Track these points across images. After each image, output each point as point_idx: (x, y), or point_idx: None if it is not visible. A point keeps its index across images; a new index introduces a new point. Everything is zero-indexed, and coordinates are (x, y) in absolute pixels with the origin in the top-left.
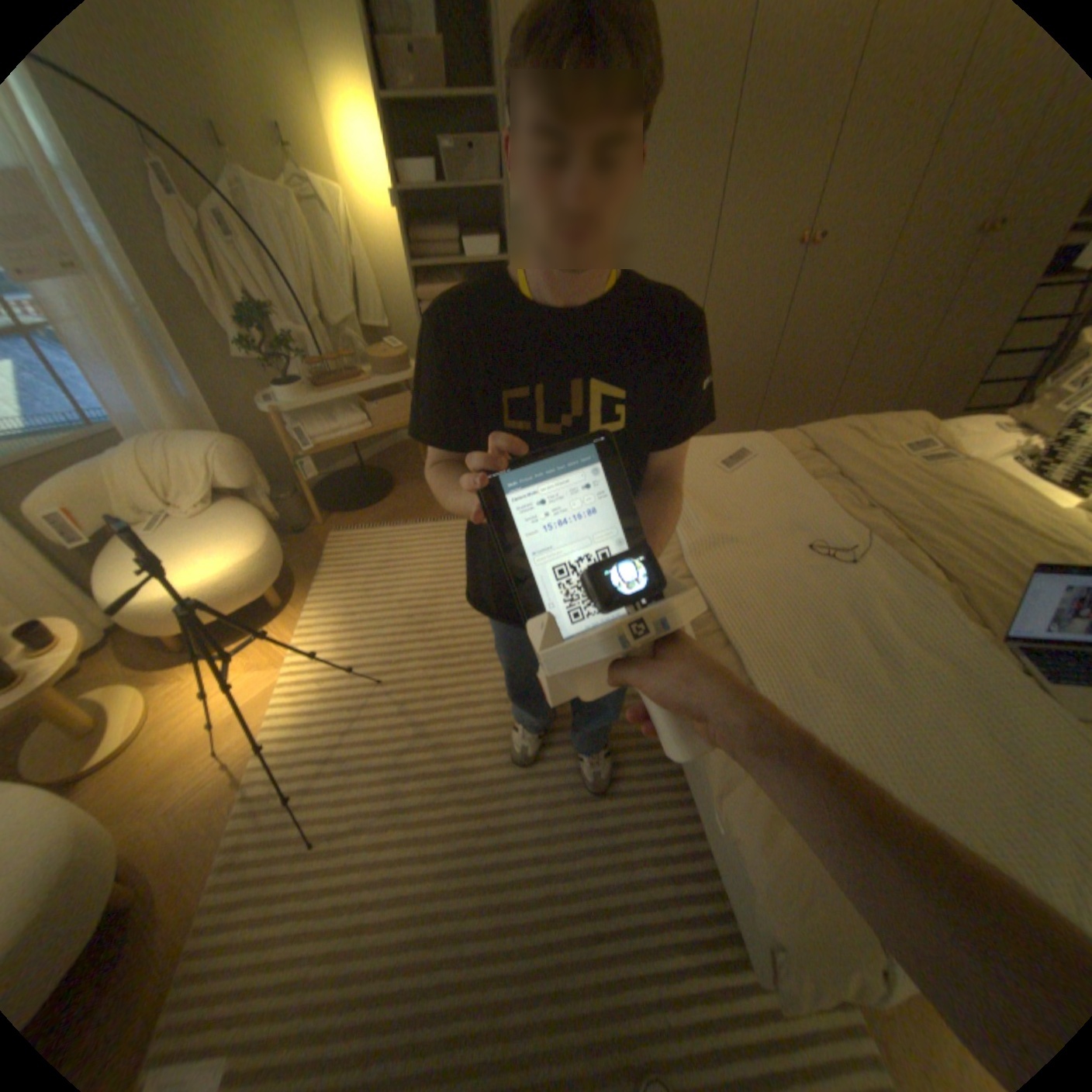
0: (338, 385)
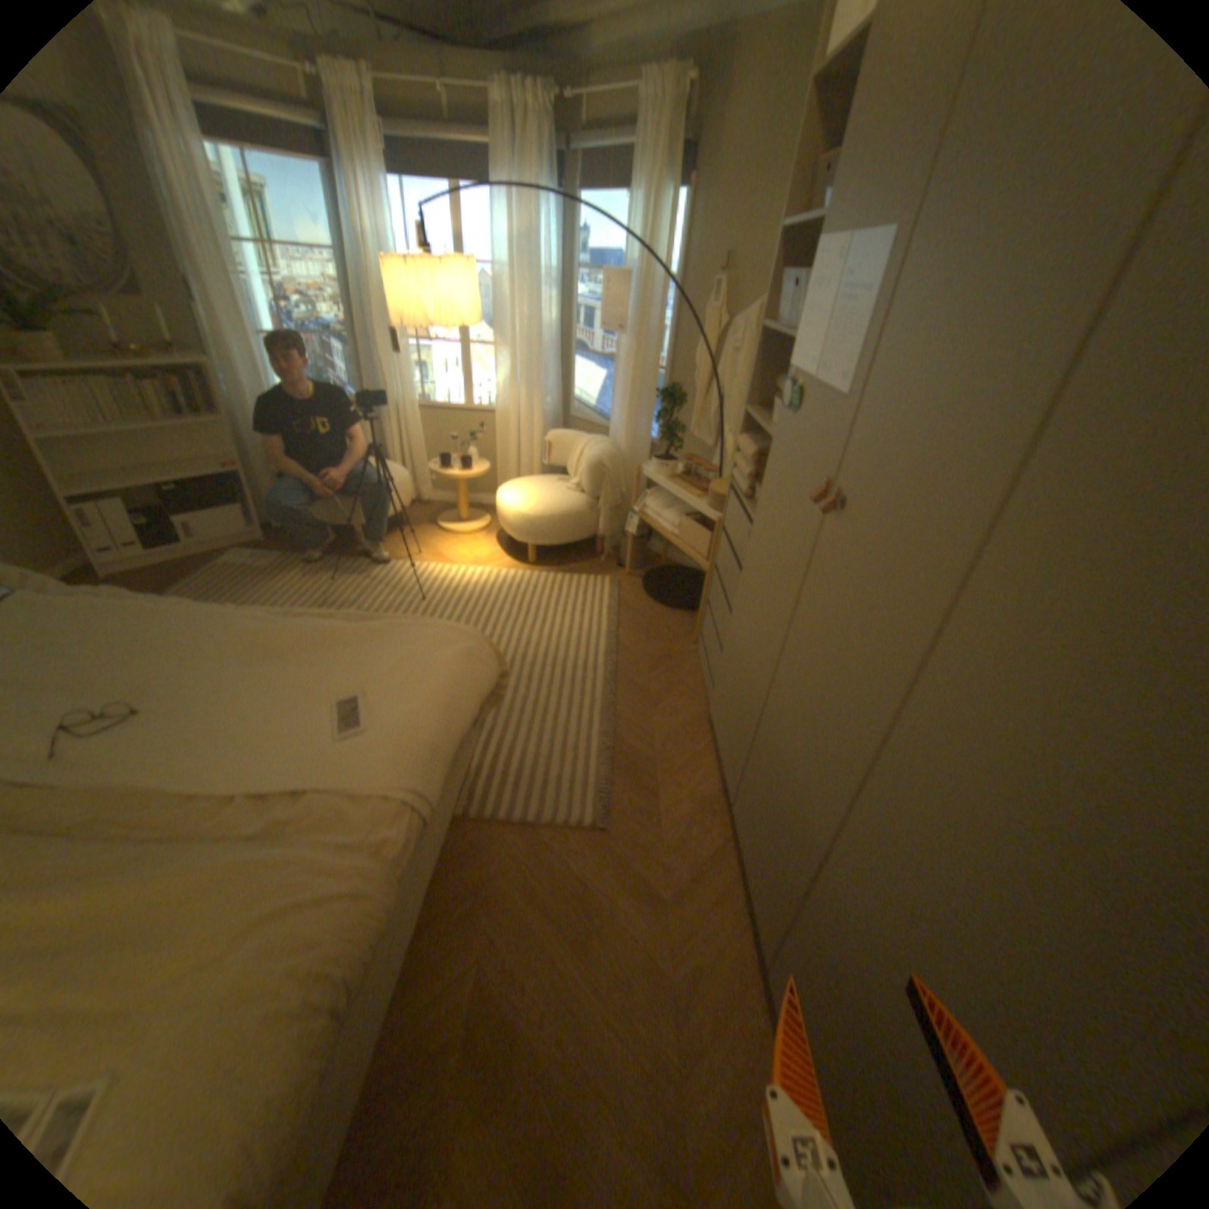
0: (686, 487)
